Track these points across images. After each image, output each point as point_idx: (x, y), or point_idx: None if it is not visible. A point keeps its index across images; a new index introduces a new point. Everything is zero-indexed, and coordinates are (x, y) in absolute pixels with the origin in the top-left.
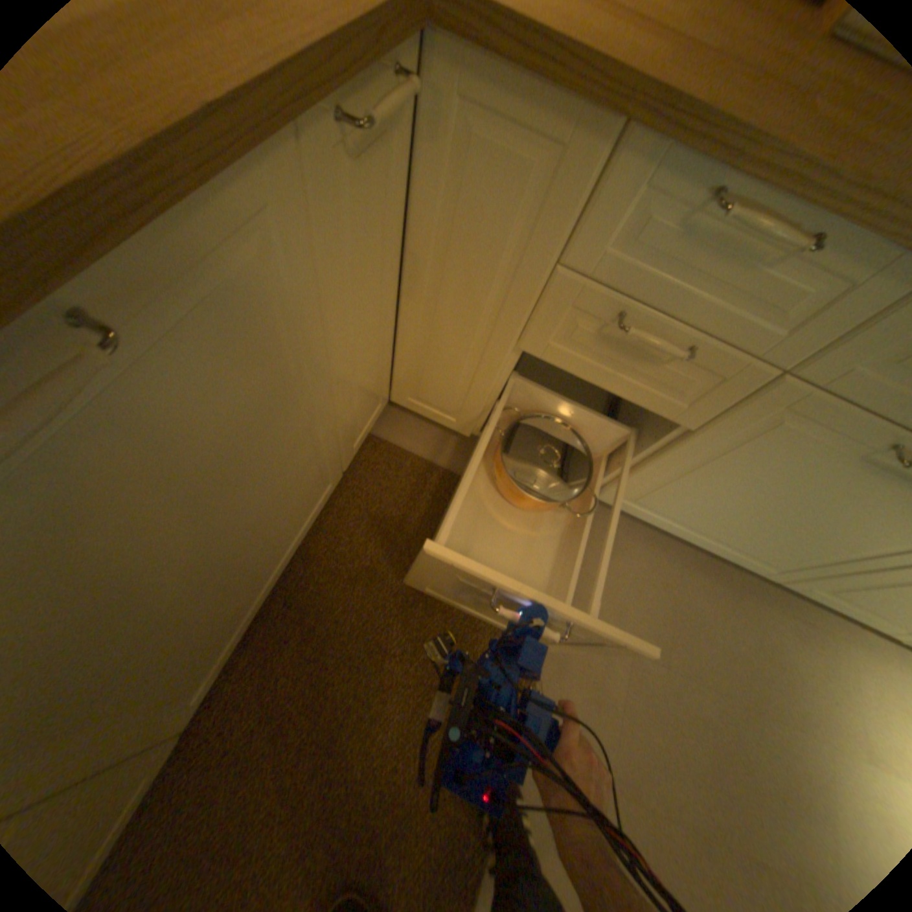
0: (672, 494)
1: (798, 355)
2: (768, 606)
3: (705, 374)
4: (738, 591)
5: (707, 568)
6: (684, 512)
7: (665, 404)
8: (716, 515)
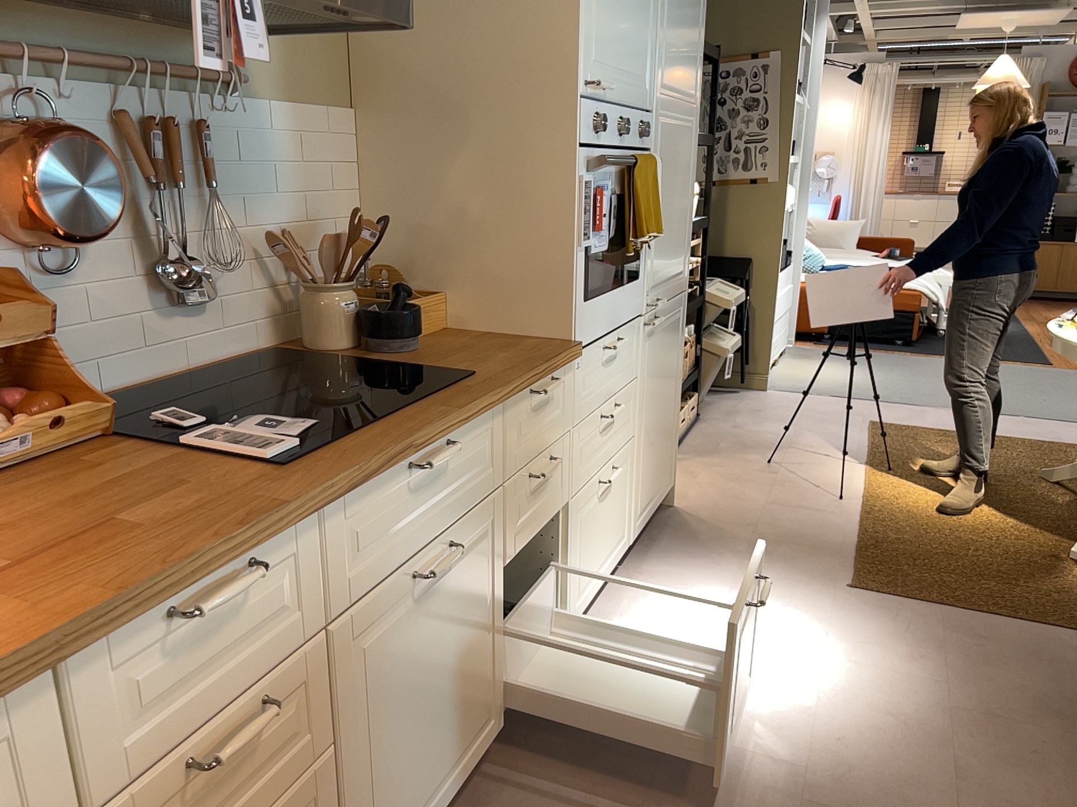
0: (385, 803)
1: (319, 613)
2: (525, 744)
3: (291, 701)
4: (506, 772)
5: (474, 801)
6: (408, 799)
7: (295, 760)
8: (421, 758)
